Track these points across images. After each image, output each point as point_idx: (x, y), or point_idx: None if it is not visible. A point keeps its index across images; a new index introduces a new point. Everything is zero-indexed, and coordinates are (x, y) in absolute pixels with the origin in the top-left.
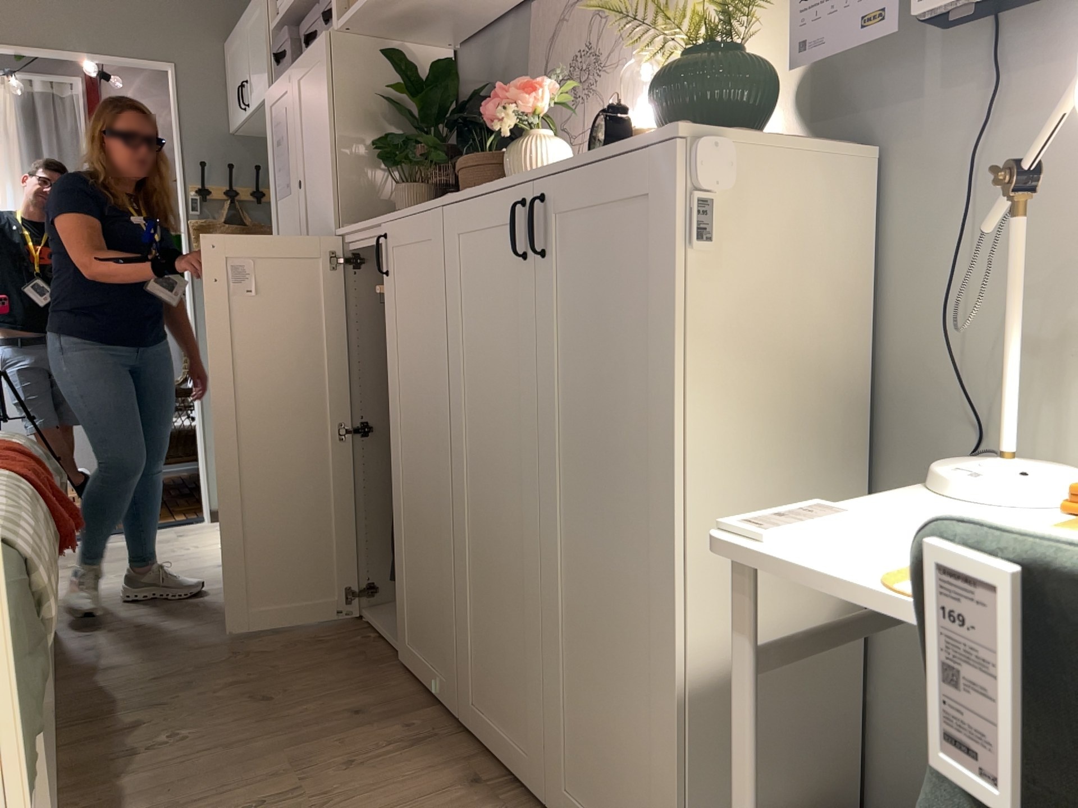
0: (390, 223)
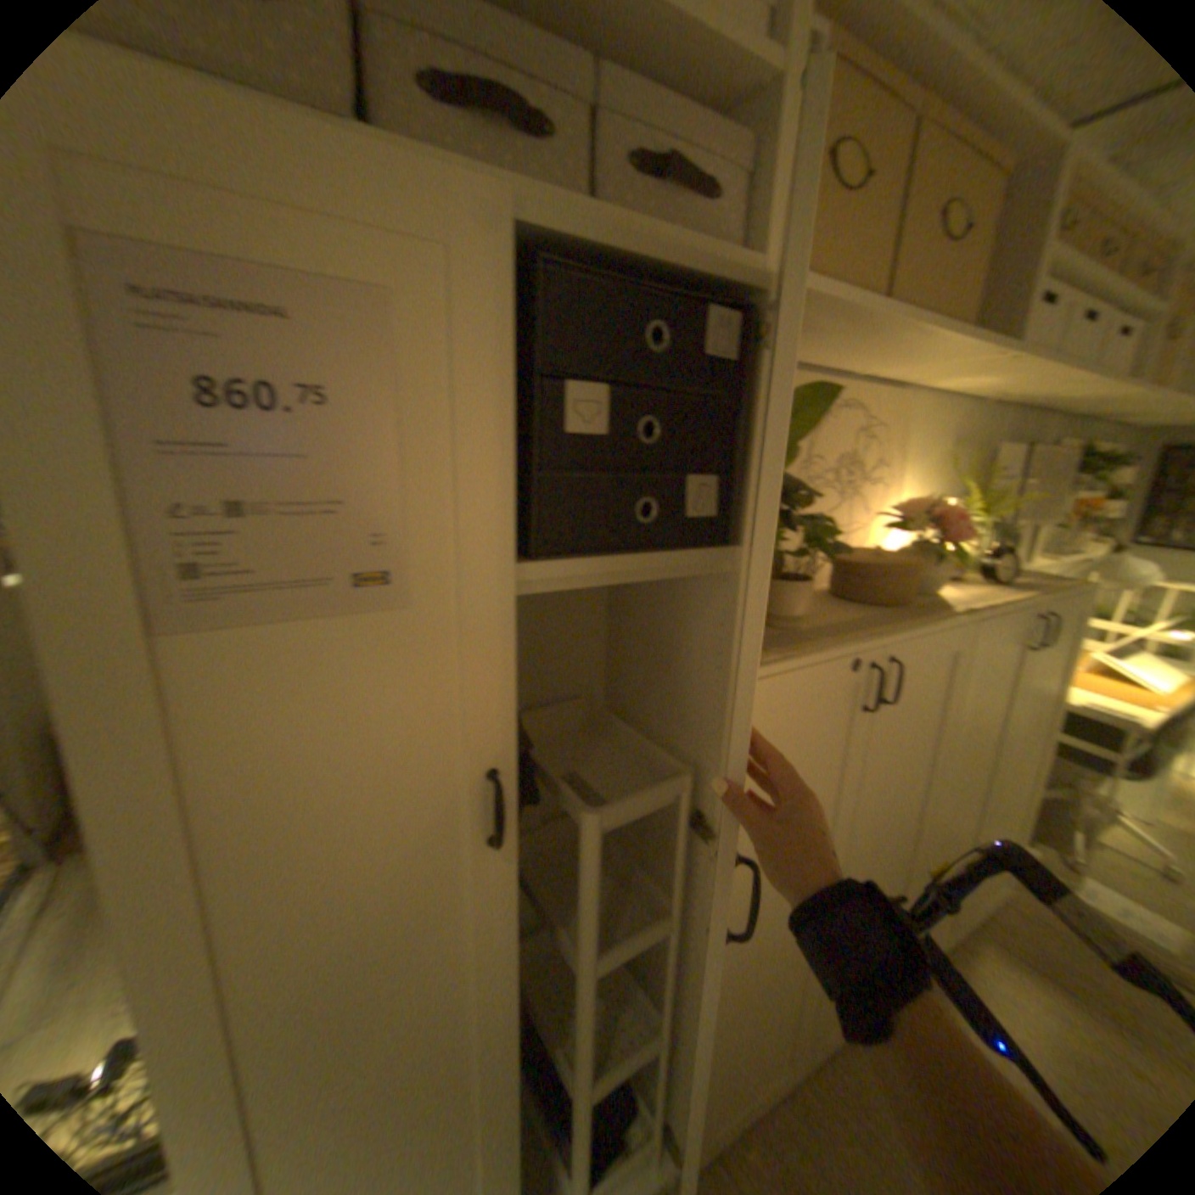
0: (908, 643)
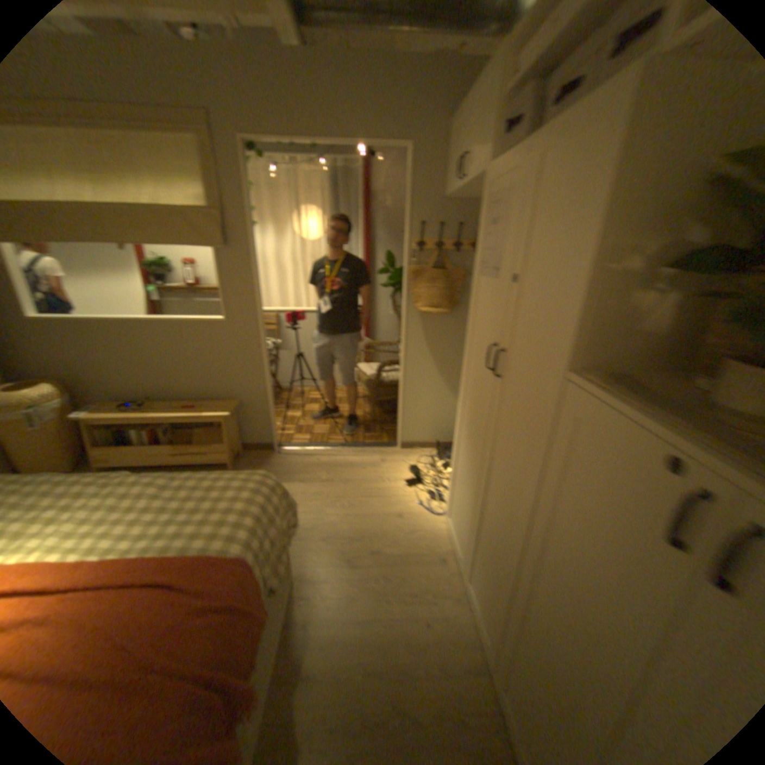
0: None
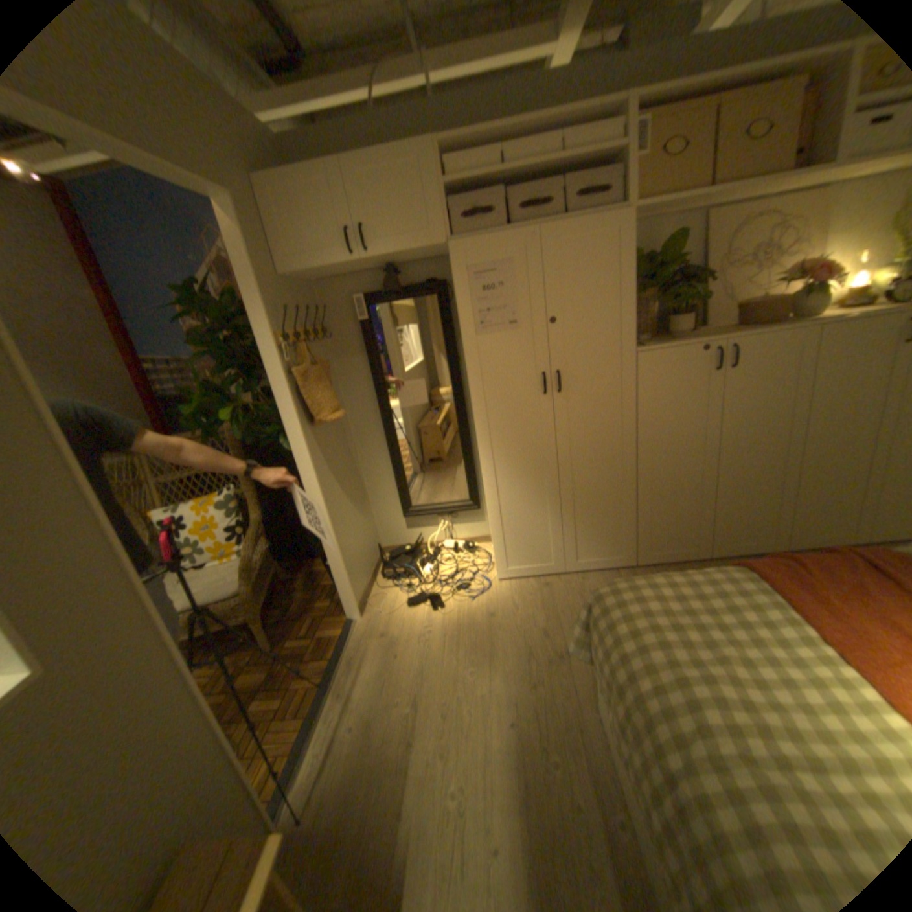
0: (747, 338)
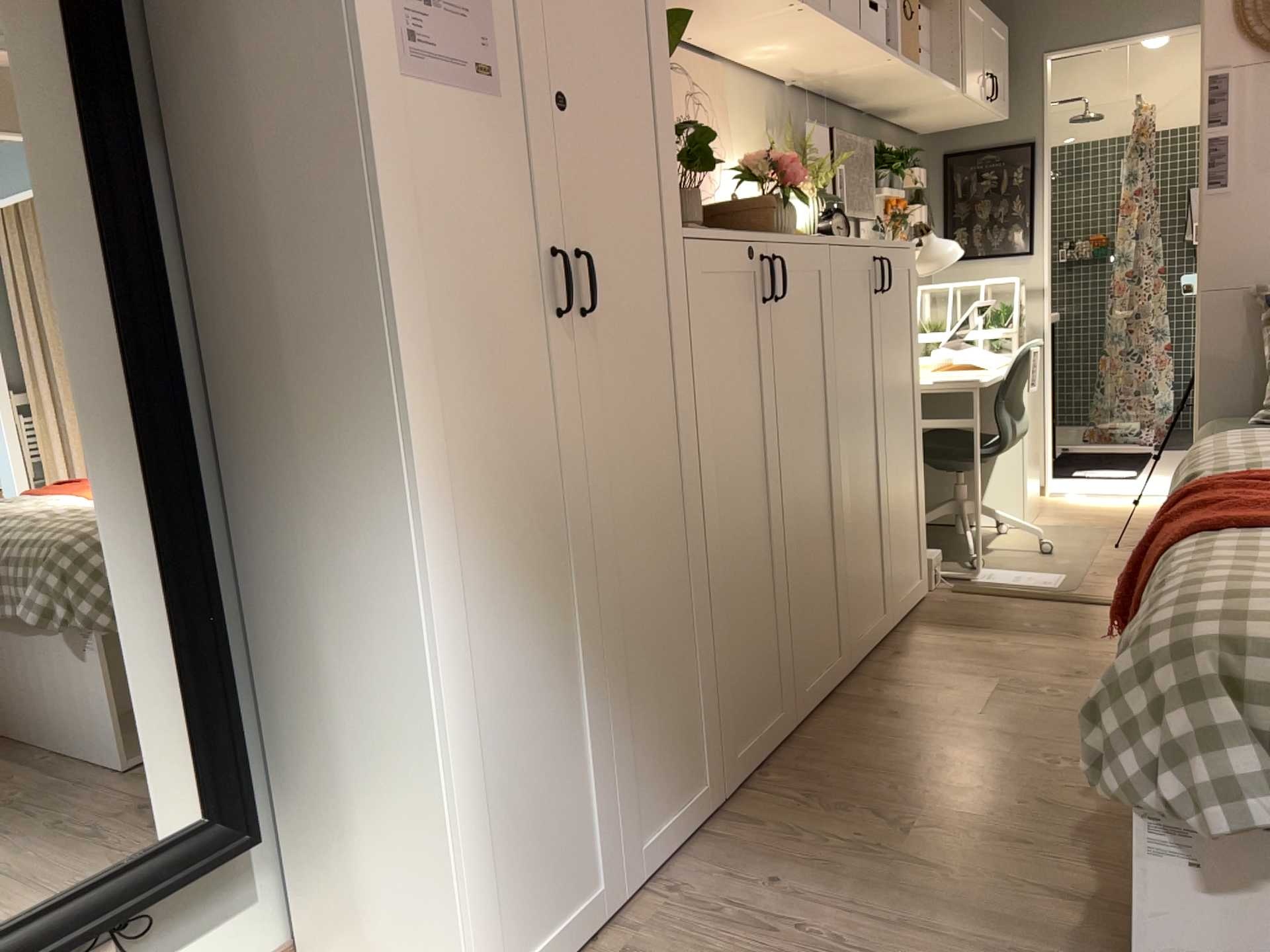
0: (783, 245)
